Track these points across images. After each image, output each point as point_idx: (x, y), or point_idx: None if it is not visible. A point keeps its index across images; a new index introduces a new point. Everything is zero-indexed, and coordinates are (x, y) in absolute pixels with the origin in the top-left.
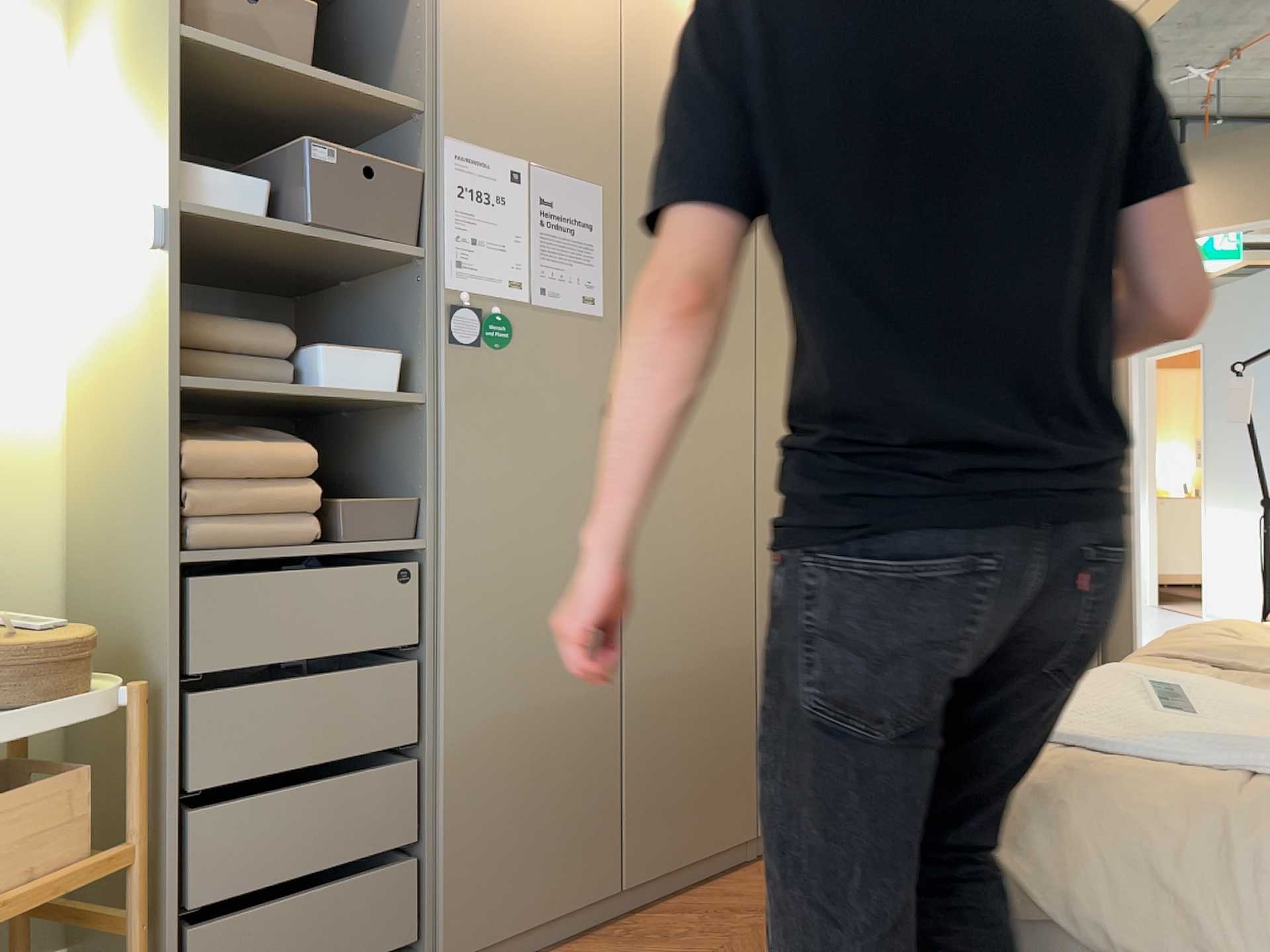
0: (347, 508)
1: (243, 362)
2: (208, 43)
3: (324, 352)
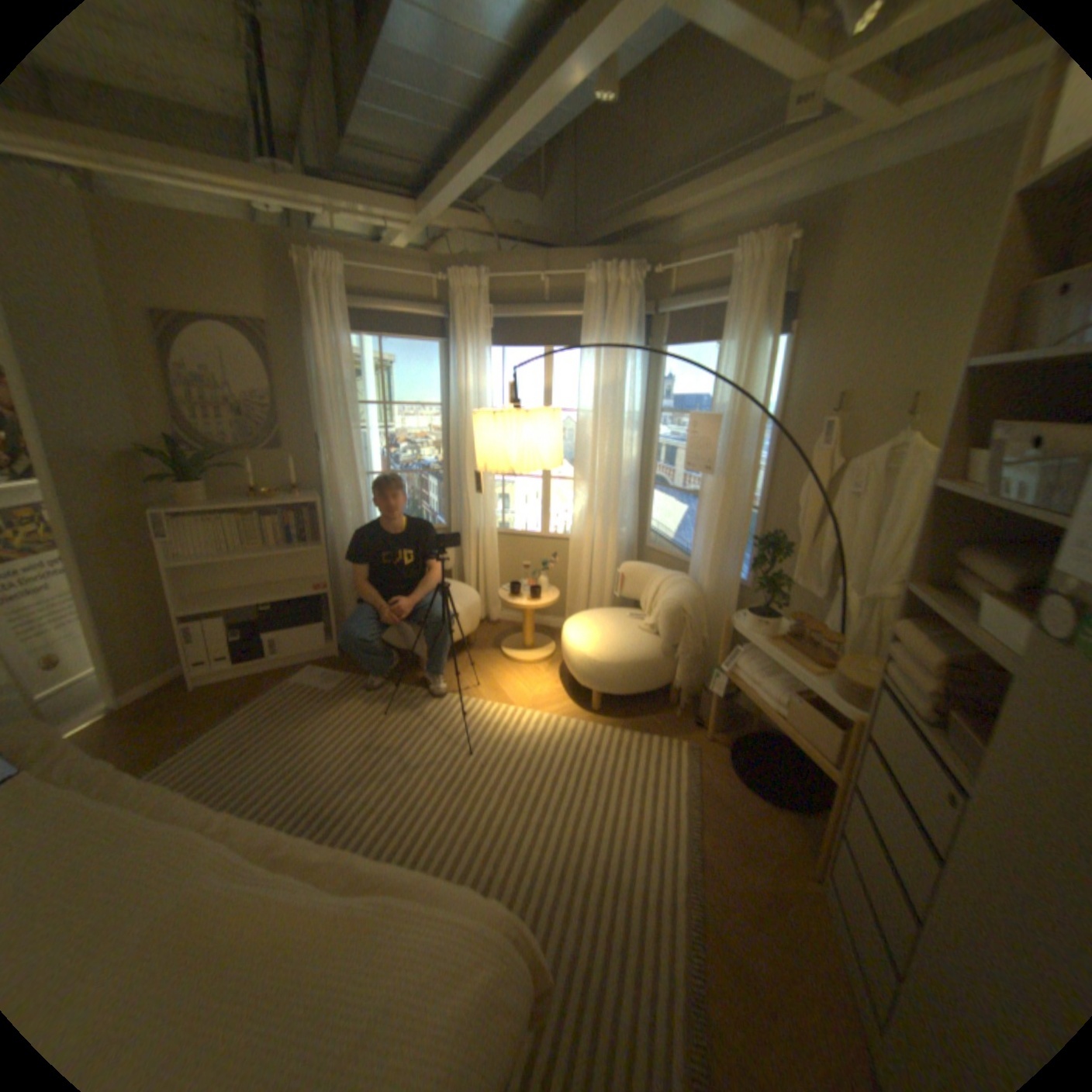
0: (957, 723)
1: (993, 591)
2: (981, 362)
3: (987, 599)
